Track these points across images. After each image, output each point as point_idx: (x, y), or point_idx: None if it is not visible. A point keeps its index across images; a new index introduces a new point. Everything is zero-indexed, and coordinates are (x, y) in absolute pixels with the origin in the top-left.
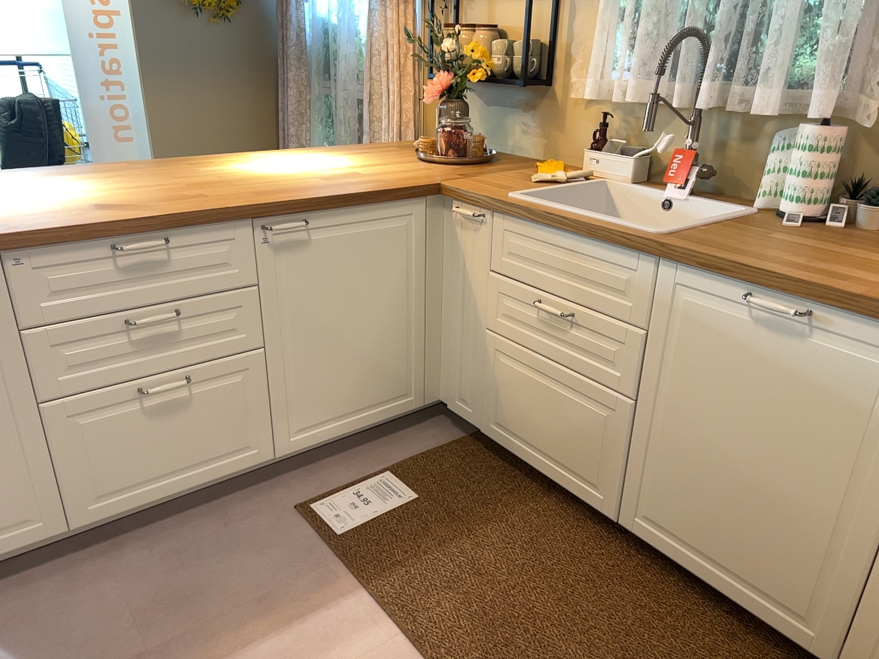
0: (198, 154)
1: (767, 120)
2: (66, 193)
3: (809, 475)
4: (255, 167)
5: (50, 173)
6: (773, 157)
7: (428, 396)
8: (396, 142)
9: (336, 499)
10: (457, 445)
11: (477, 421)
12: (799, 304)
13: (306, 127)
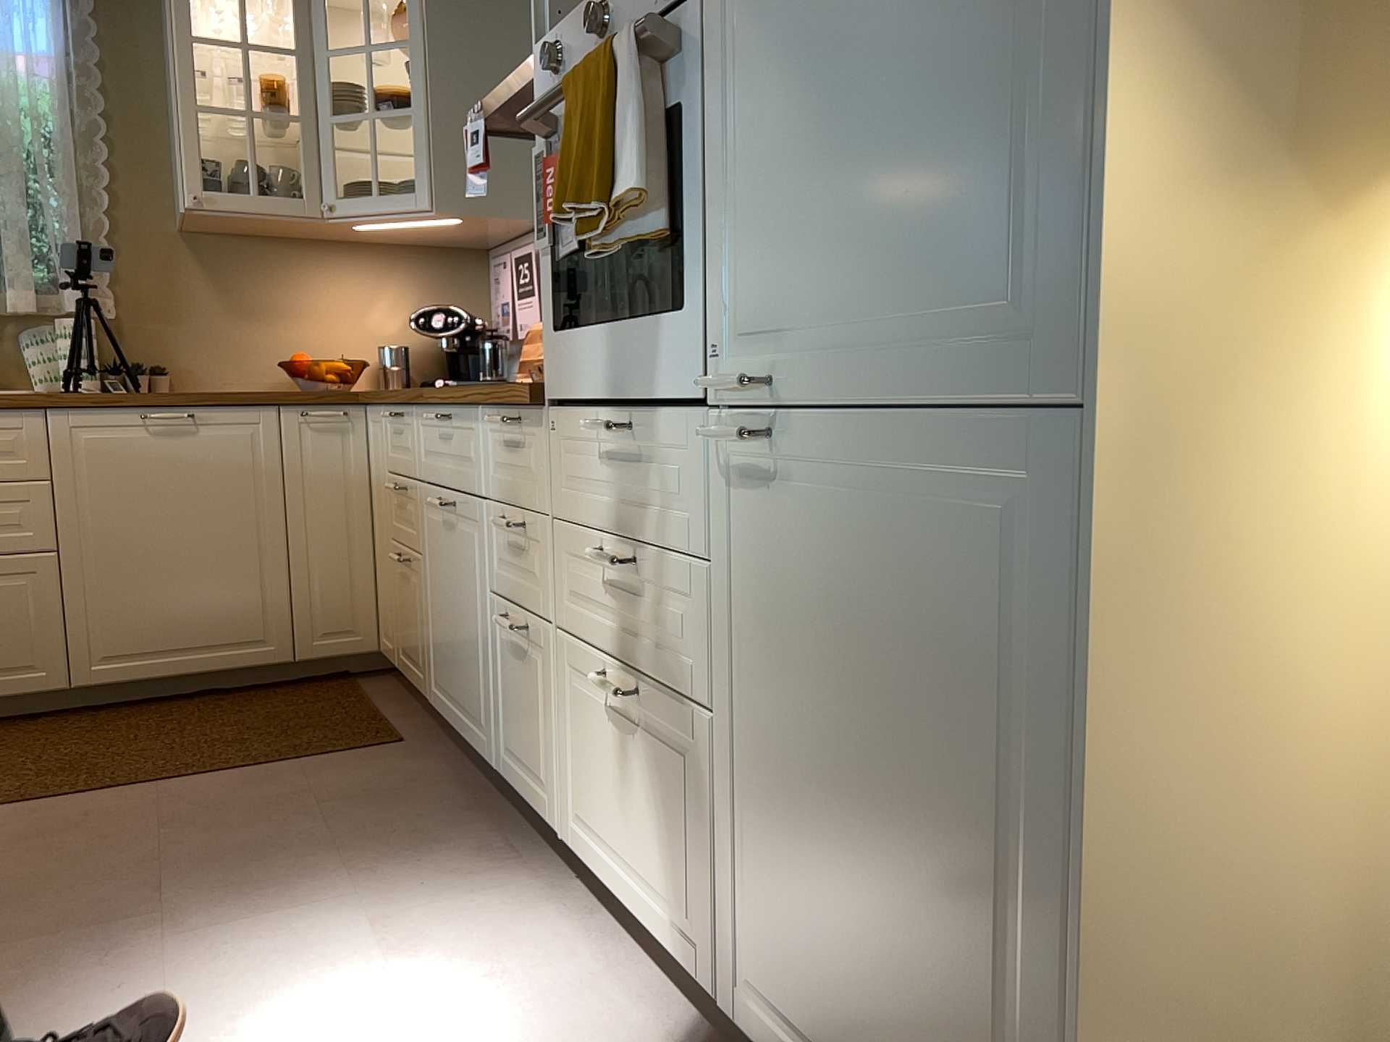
0: None
1: (10, 322)
2: None
3: (231, 529)
4: None
5: None
6: (35, 350)
7: None
8: None
9: None
10: None
11: None
12: (183, 411)
13: None
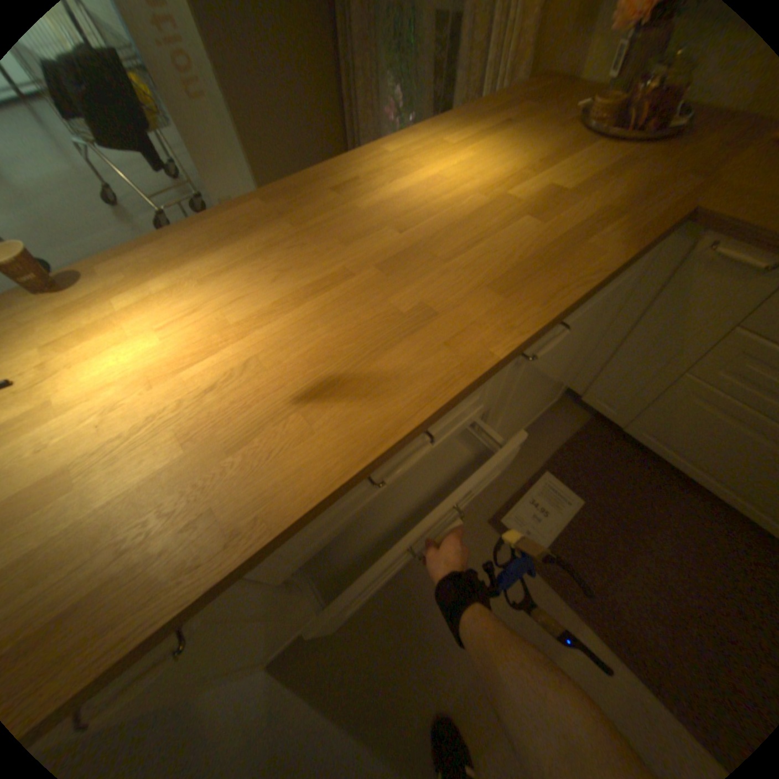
0: (269, 103)
1: None
2: (233, 323)
3: None
4: (417, 185)
5: (179, 245)
6: None
7: (565, 390)
8: (515, 84)
9: (520, 511)
10: (591, 431)
11: (622, 422)
12: None
13: (370, 53)
